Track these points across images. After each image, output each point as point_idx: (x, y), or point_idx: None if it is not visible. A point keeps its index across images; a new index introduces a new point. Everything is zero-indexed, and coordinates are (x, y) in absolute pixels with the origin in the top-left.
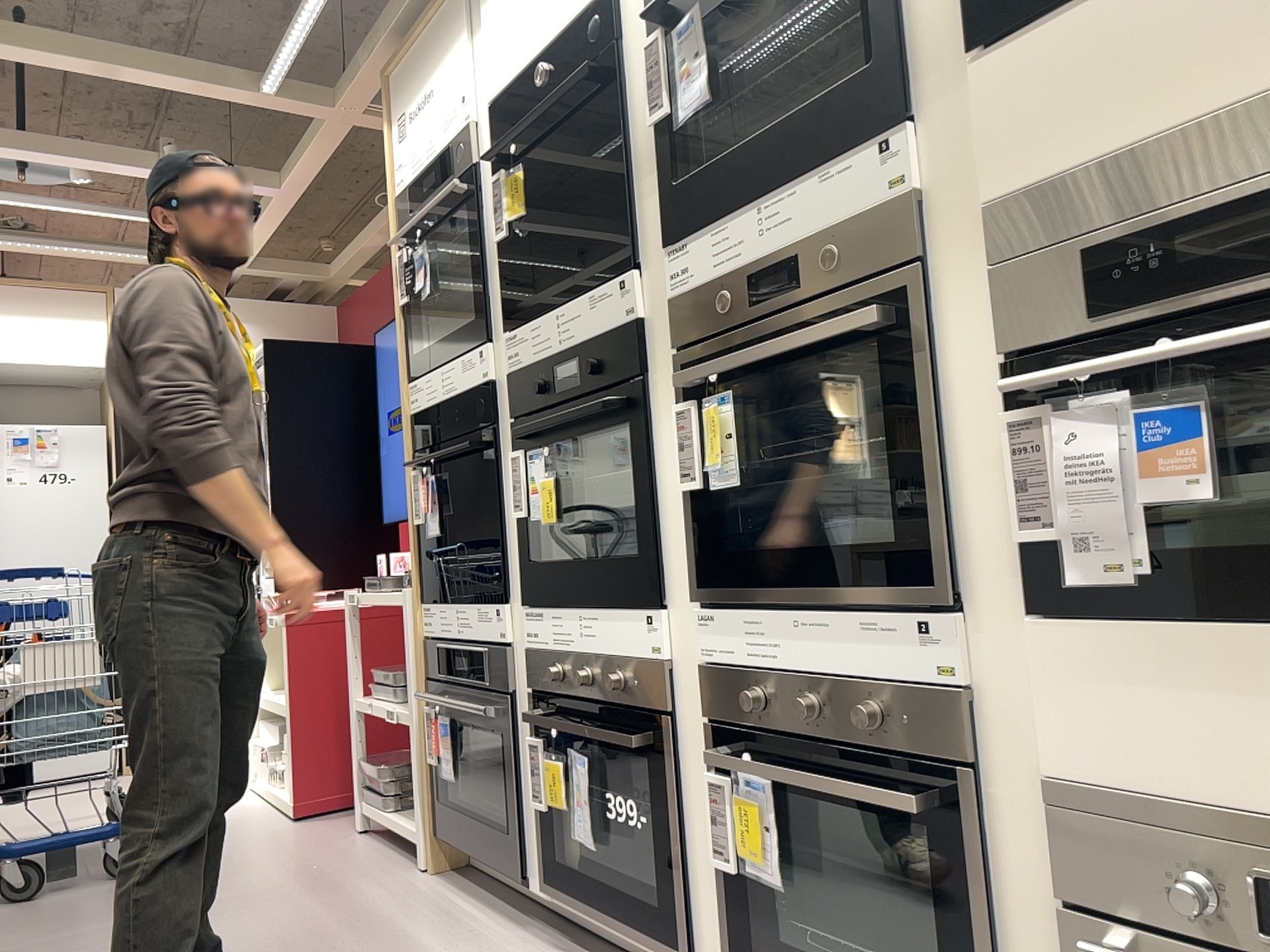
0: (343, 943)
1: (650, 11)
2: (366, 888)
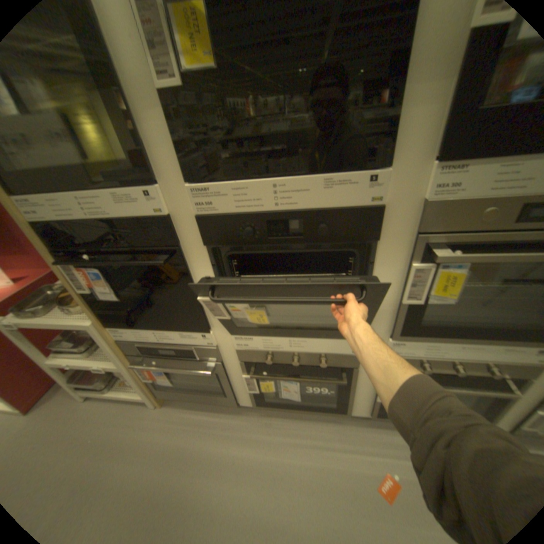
0: (177, 482)
1: None
2: (139, 439)
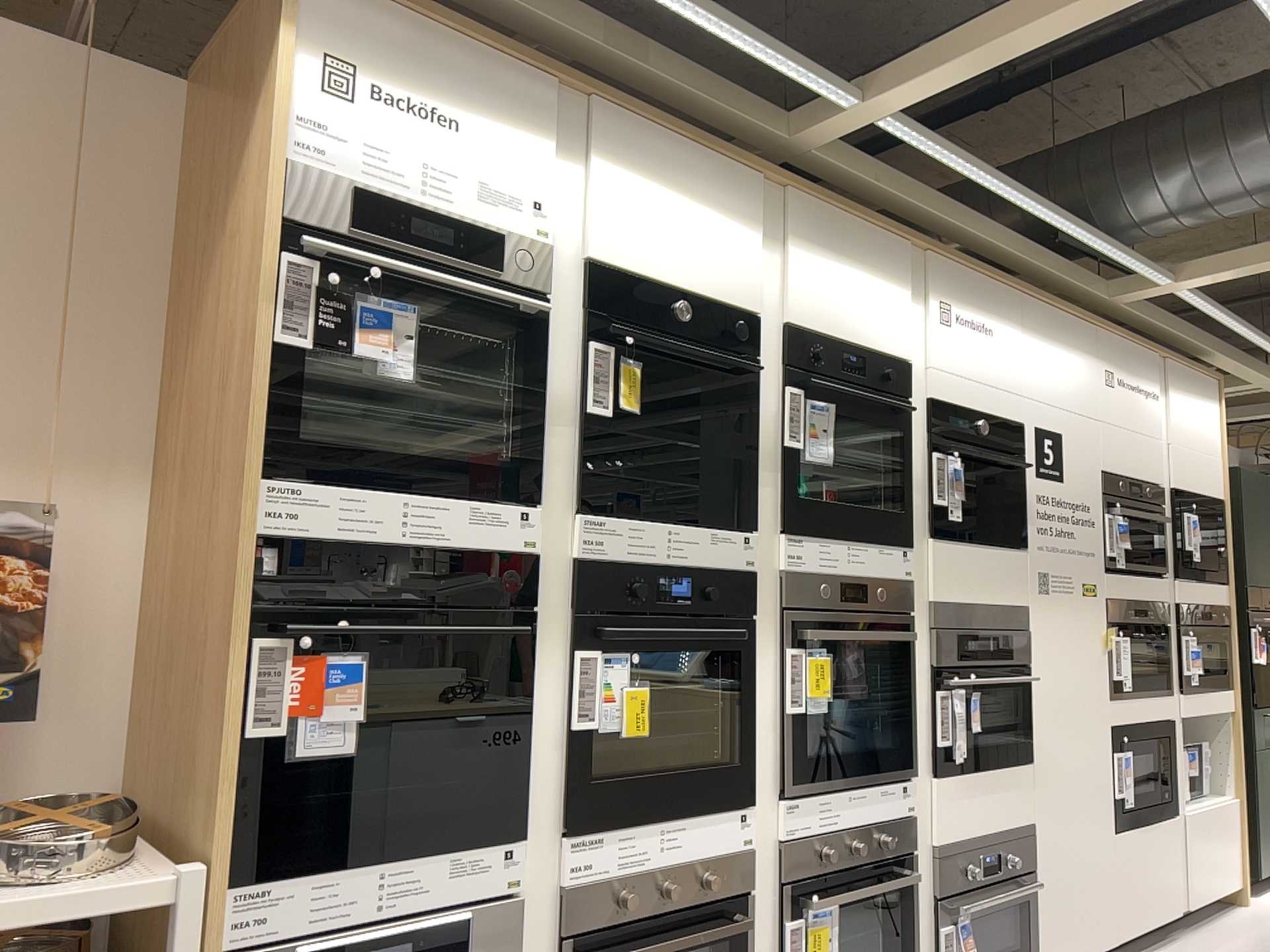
0: None
1: (793, 375)
2: None
